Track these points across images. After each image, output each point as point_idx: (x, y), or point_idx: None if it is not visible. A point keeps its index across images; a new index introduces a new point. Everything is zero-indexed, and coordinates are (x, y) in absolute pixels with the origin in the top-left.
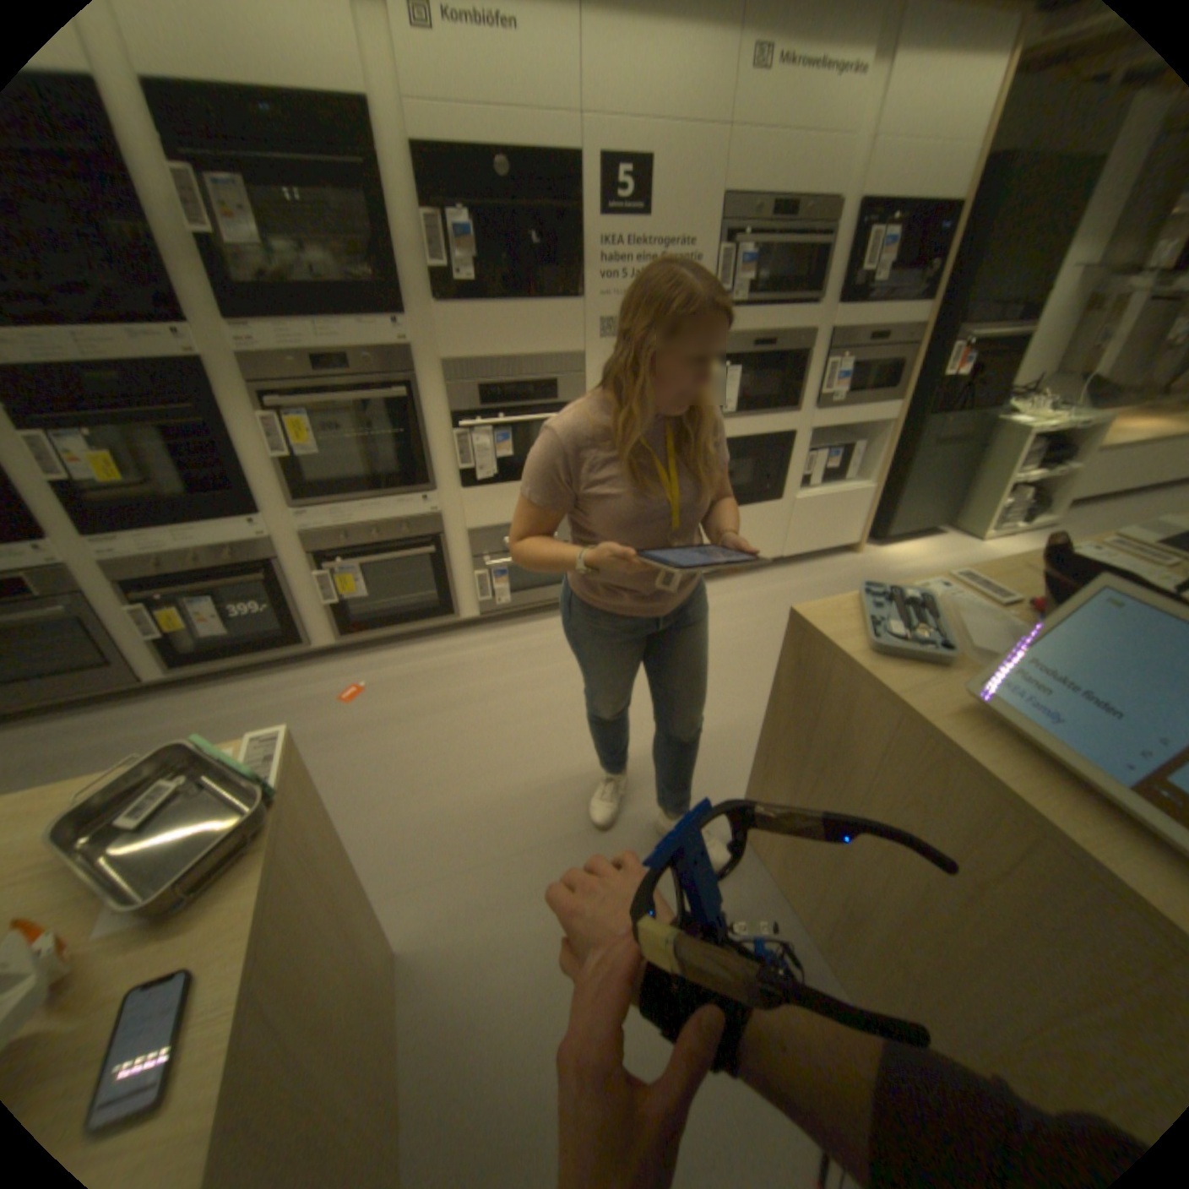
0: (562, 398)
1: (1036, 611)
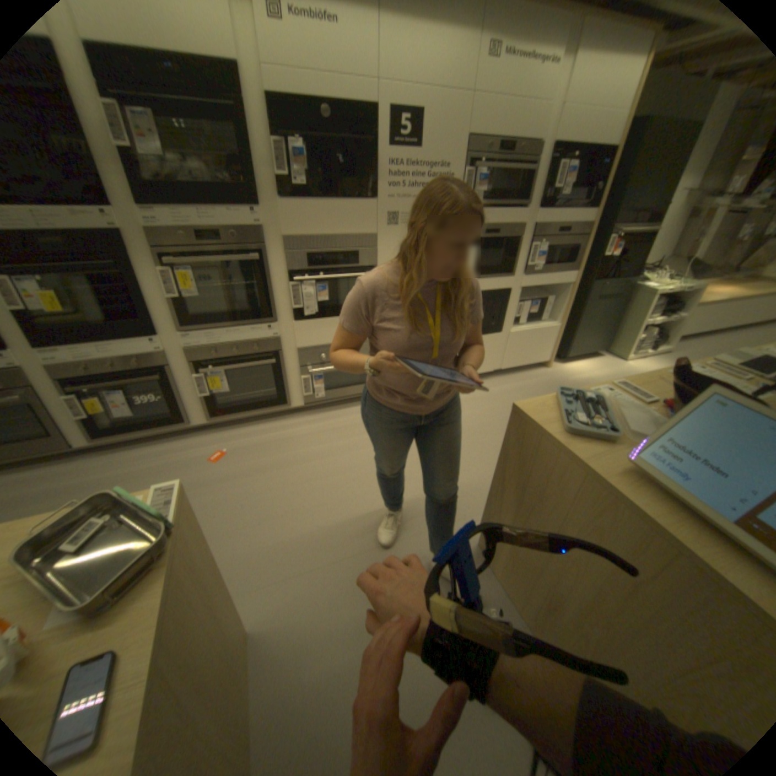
0: (361, 263)
1: (667, 407)
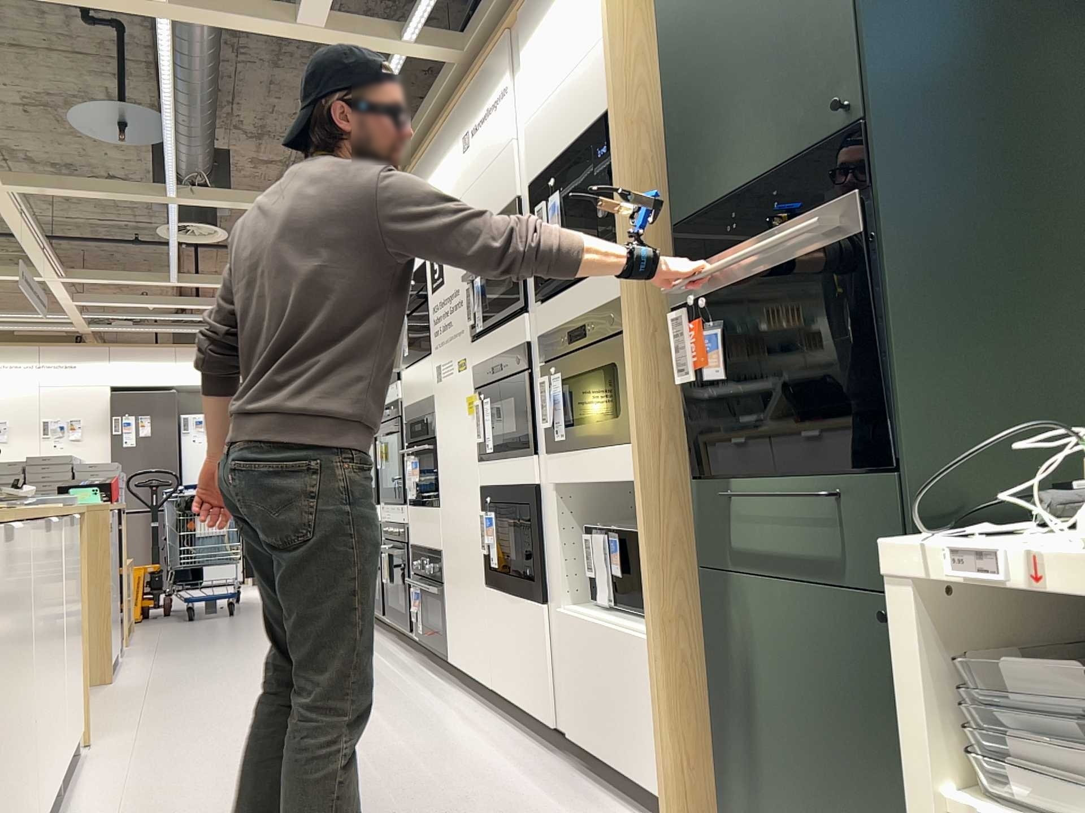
0: (427, 434)
1: None
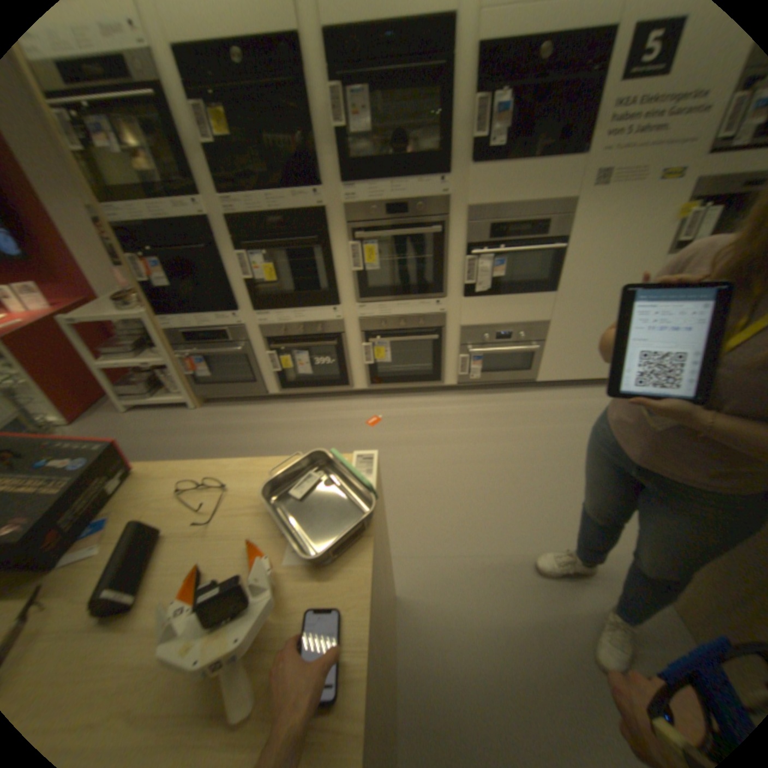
0: (552, 232)
1: None
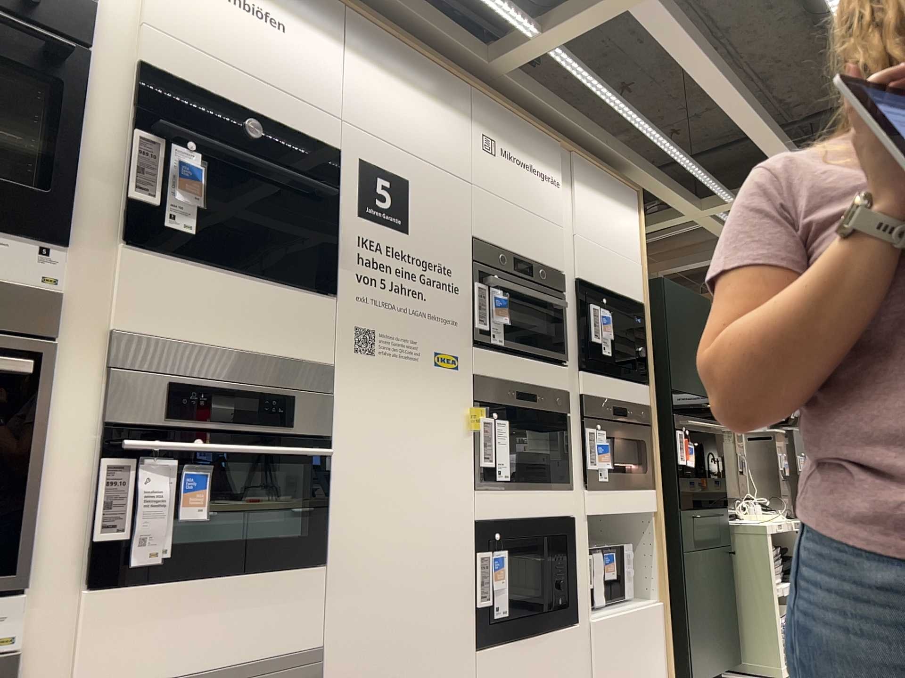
0: (300, 426)
1: None
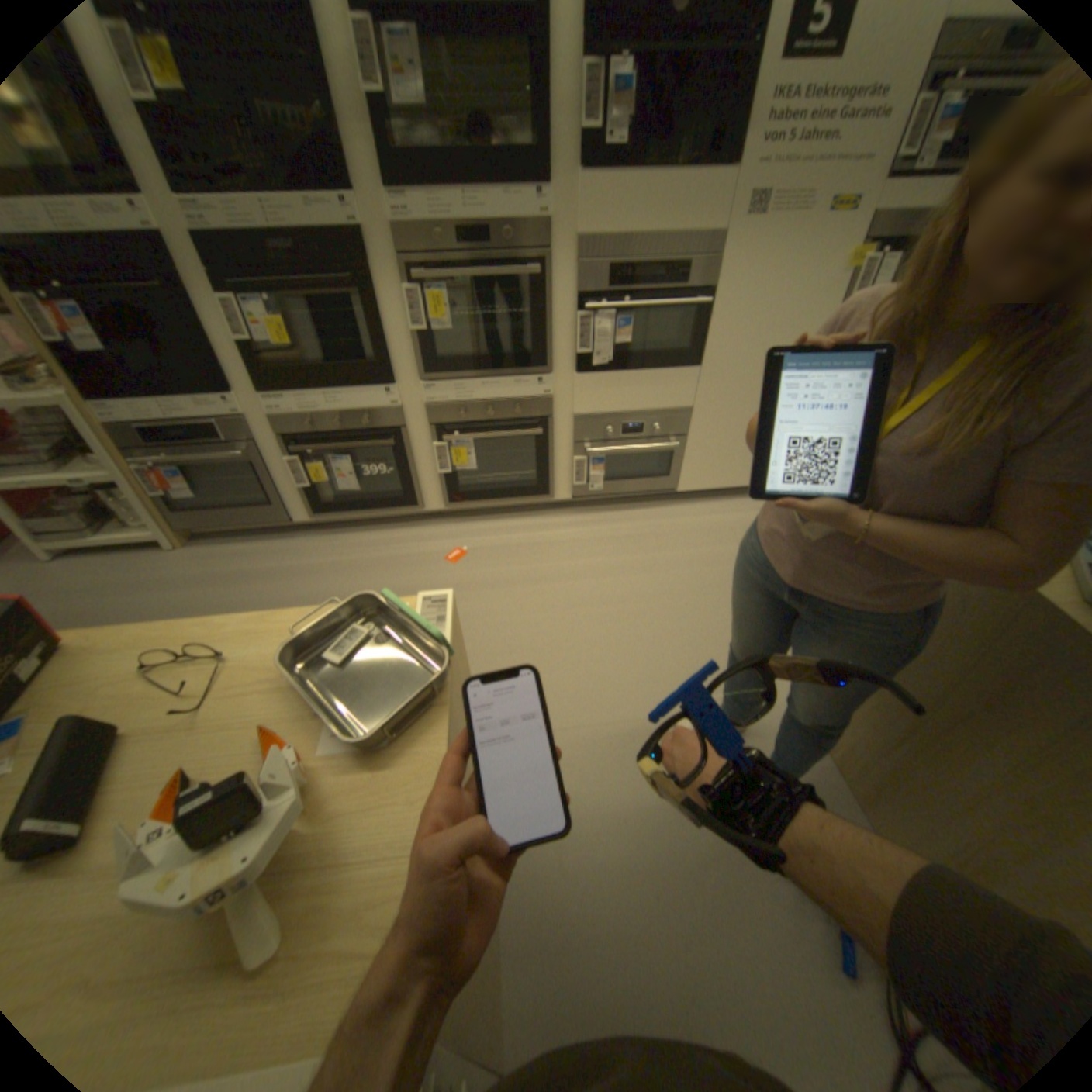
0: (693, 281)
1: None
